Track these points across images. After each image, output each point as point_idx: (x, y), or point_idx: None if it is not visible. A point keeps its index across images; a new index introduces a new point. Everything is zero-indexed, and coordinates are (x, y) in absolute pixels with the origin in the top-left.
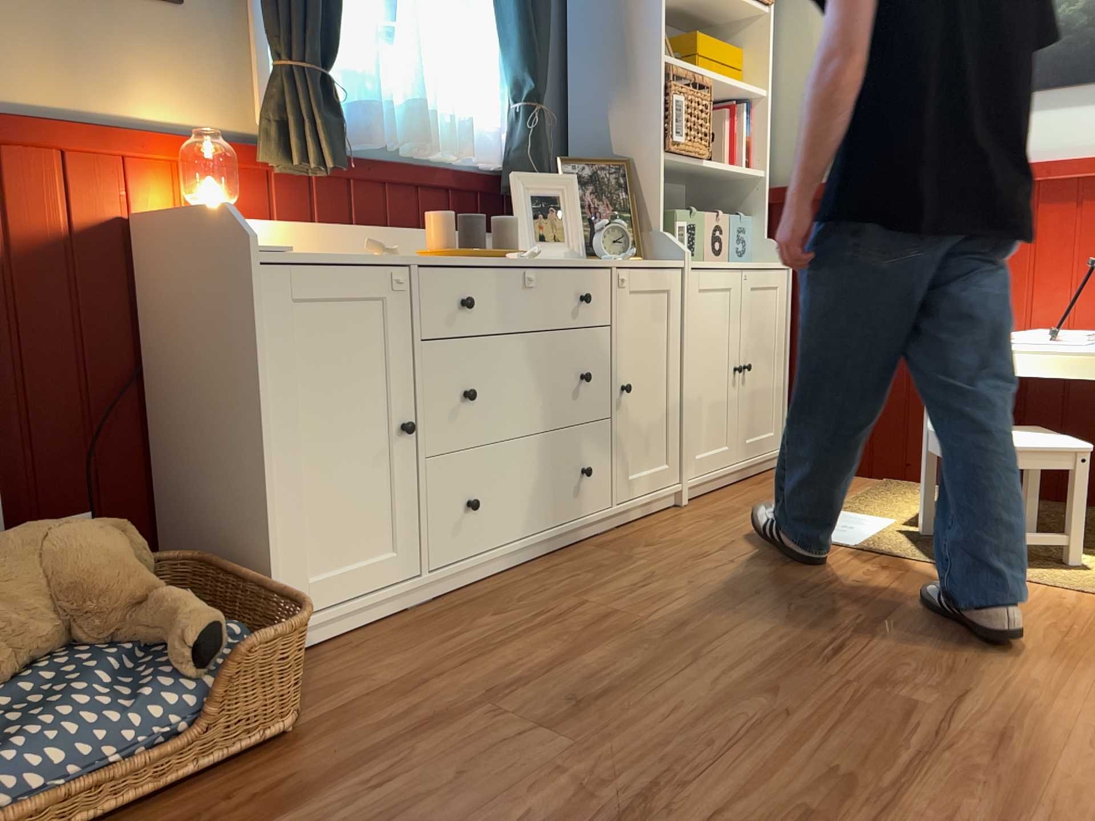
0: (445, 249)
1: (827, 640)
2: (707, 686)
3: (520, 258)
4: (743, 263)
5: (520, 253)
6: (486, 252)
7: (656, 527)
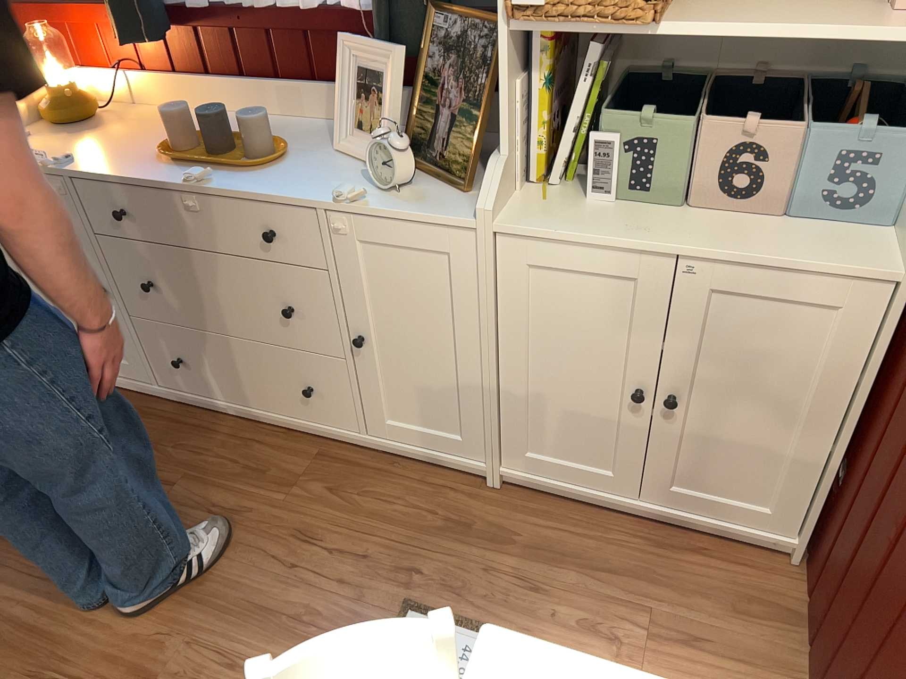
0: (164, 148)
1: (79, 676)
2: (5, 596)
3: (186, 180)
4: (720, 242)
5: (188, 174)
6: (188, 159)
7: (400, 482)
